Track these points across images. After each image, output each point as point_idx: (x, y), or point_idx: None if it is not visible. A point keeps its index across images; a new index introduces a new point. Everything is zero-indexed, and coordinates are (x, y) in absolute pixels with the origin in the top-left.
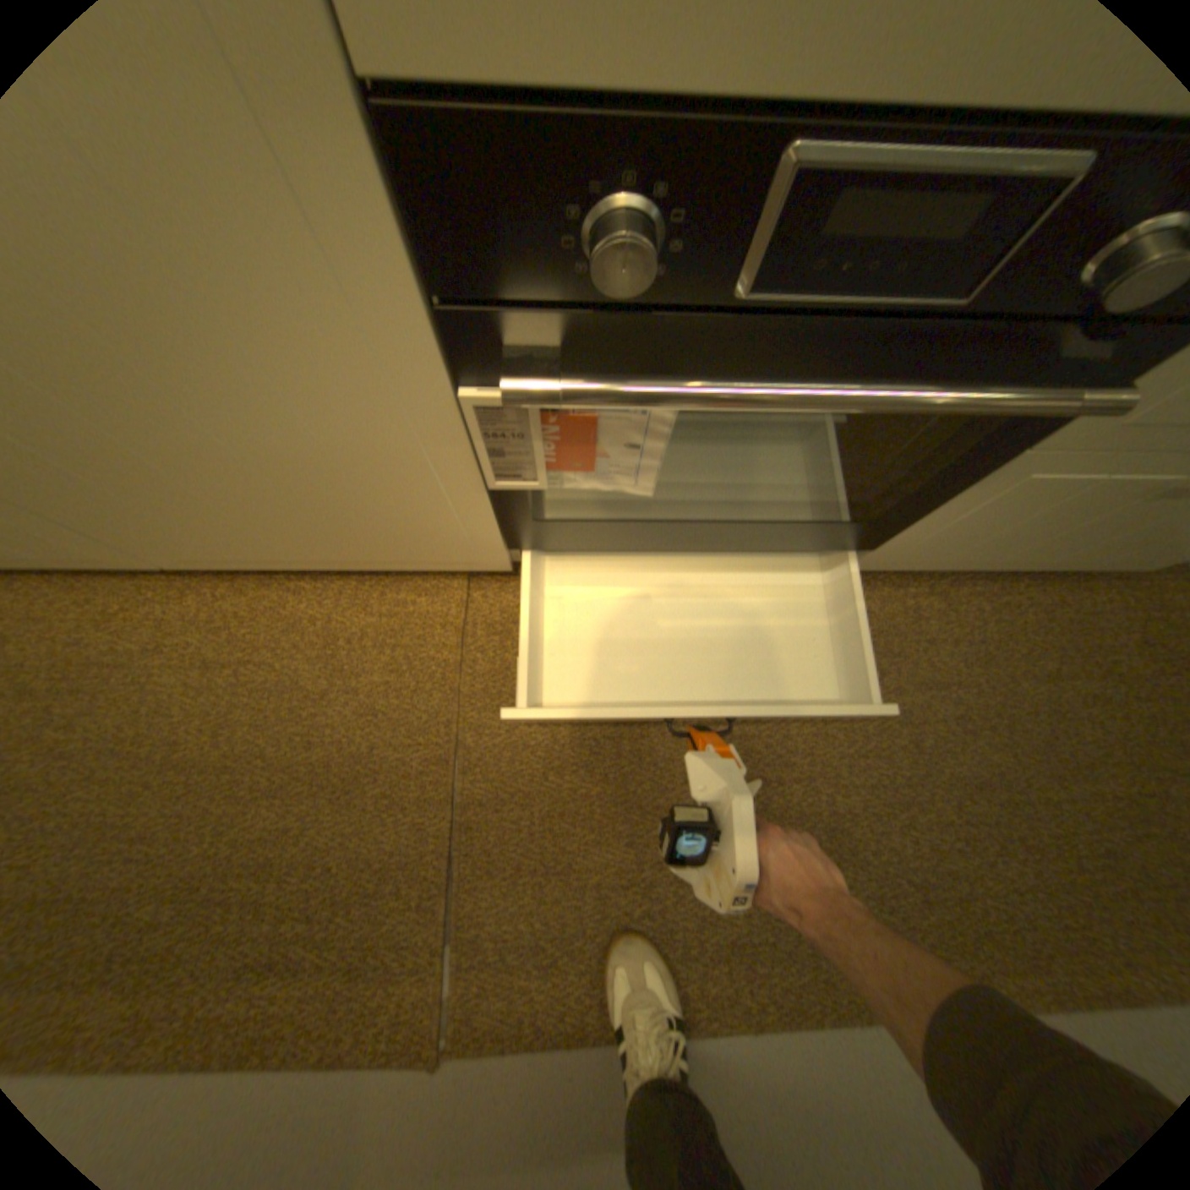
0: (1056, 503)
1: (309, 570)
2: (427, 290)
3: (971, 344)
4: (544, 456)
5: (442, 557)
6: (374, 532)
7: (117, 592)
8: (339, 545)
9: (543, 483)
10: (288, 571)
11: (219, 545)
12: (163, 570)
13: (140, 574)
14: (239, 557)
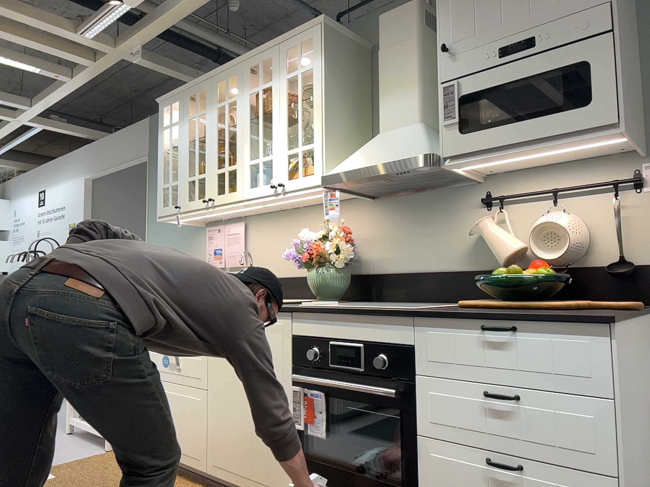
0: (458, 483)
1: (238, 486)
2: (293, 365)
3: (375, 385)
4: (304, 414)
5: (274, 482)
6: (263, 454)
7: (187, 485)
8: (253, 462)
9: (302, 427)
10: (233, 484)
11: (228, 454)
12: (206, 473)
13: (197, 484)
14: (228, 465)
